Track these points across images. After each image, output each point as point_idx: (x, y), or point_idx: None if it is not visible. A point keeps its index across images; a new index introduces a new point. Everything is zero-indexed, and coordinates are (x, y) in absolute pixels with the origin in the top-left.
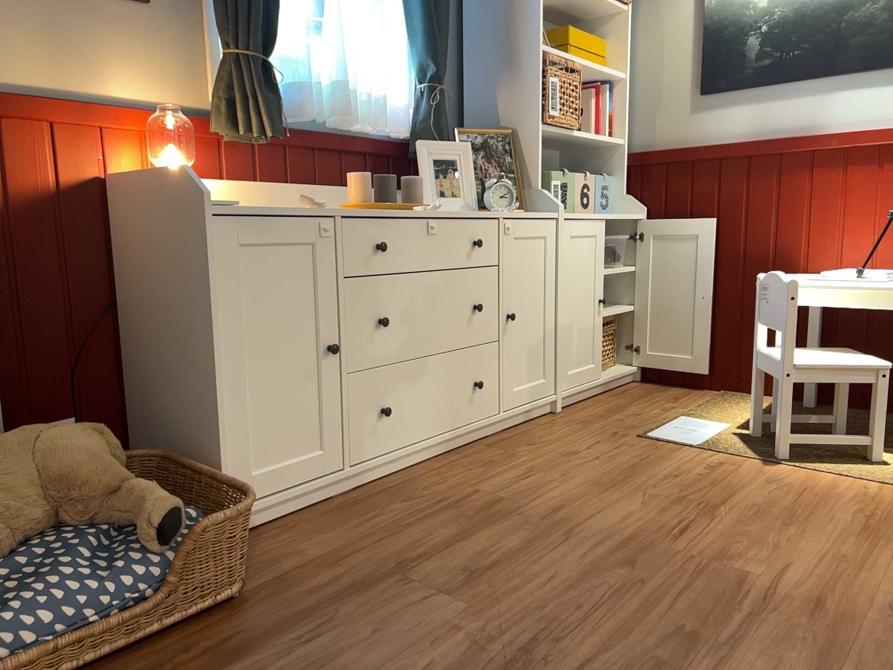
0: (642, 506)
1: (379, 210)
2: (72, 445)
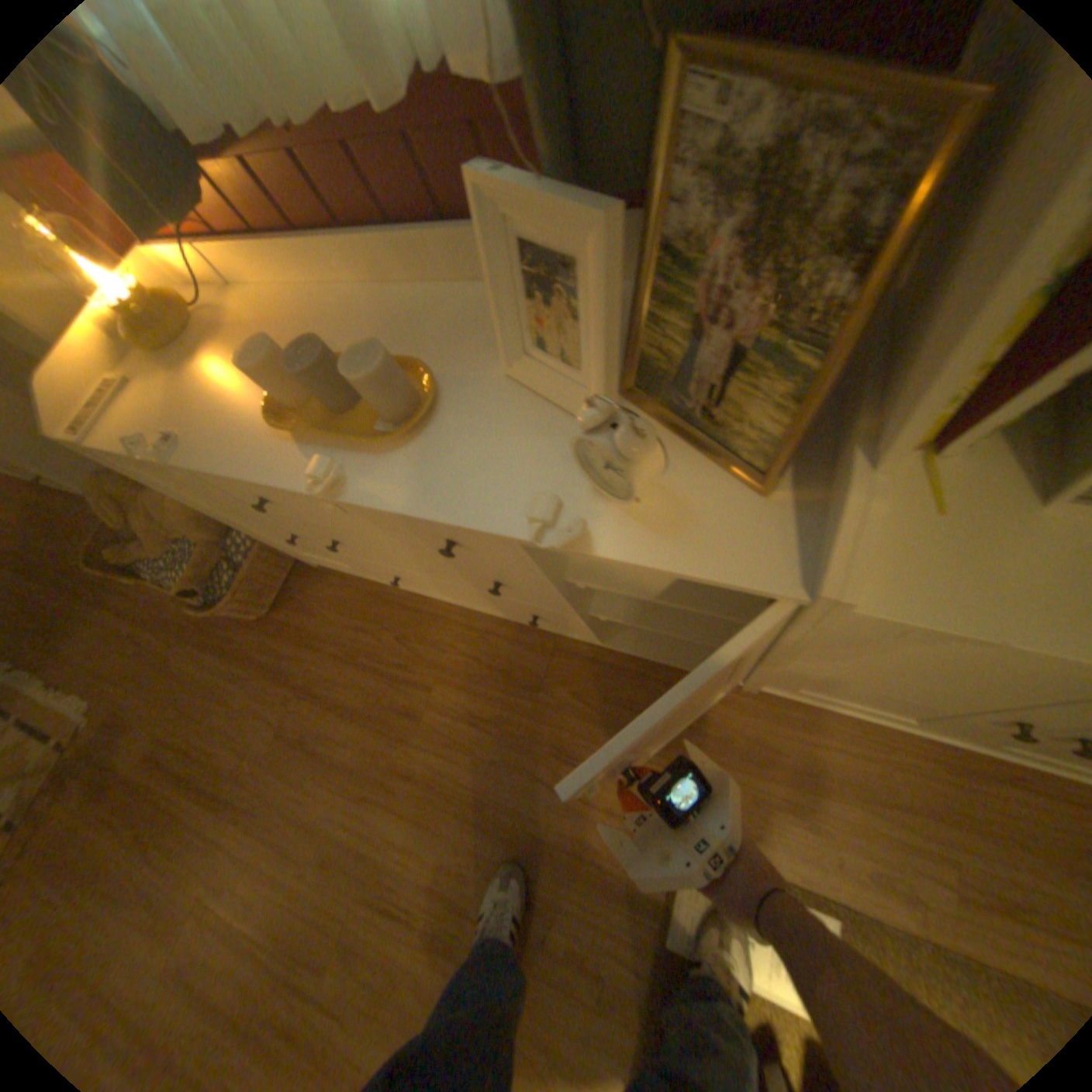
0: (435, 869)
1: (290, 429)
2: (176, 512)
